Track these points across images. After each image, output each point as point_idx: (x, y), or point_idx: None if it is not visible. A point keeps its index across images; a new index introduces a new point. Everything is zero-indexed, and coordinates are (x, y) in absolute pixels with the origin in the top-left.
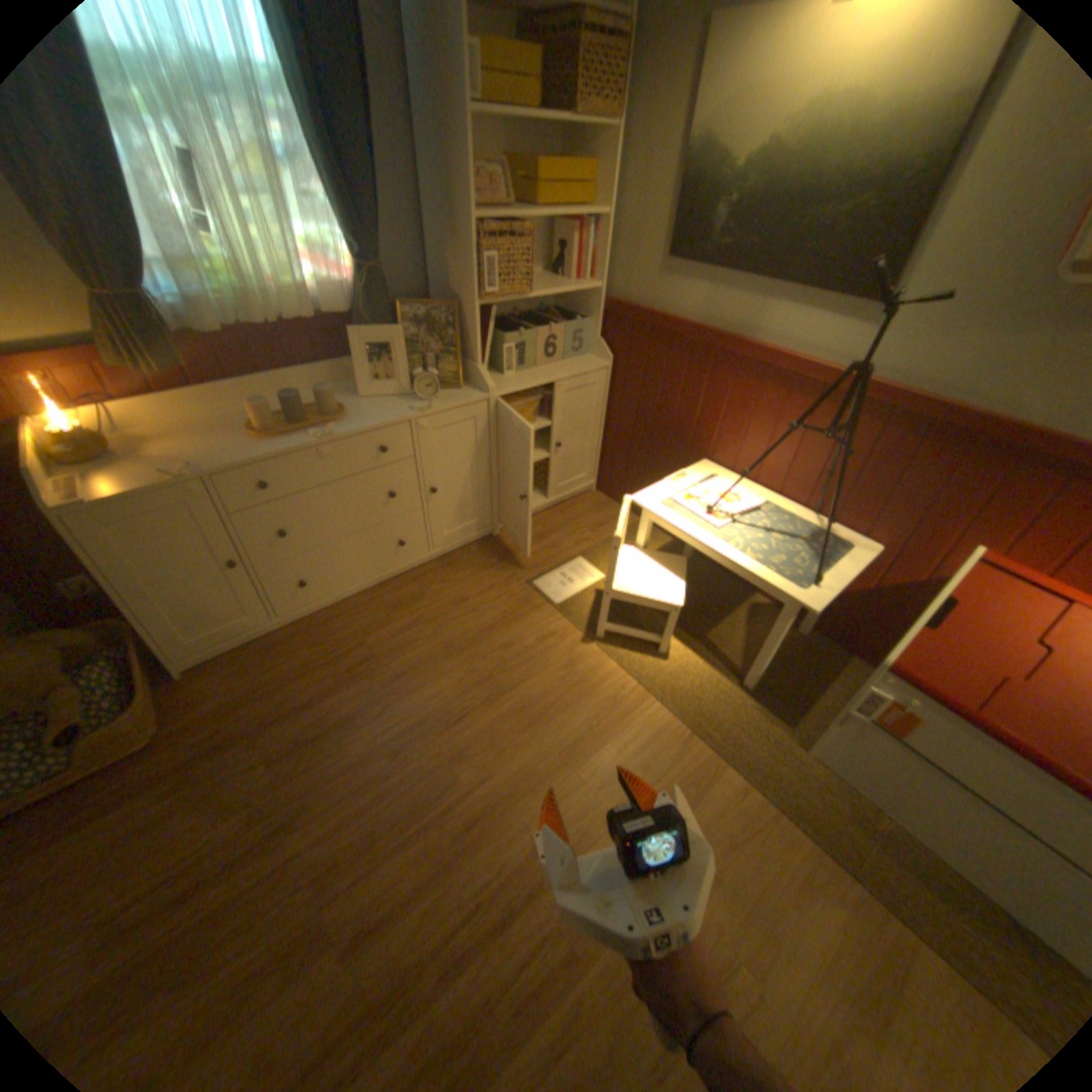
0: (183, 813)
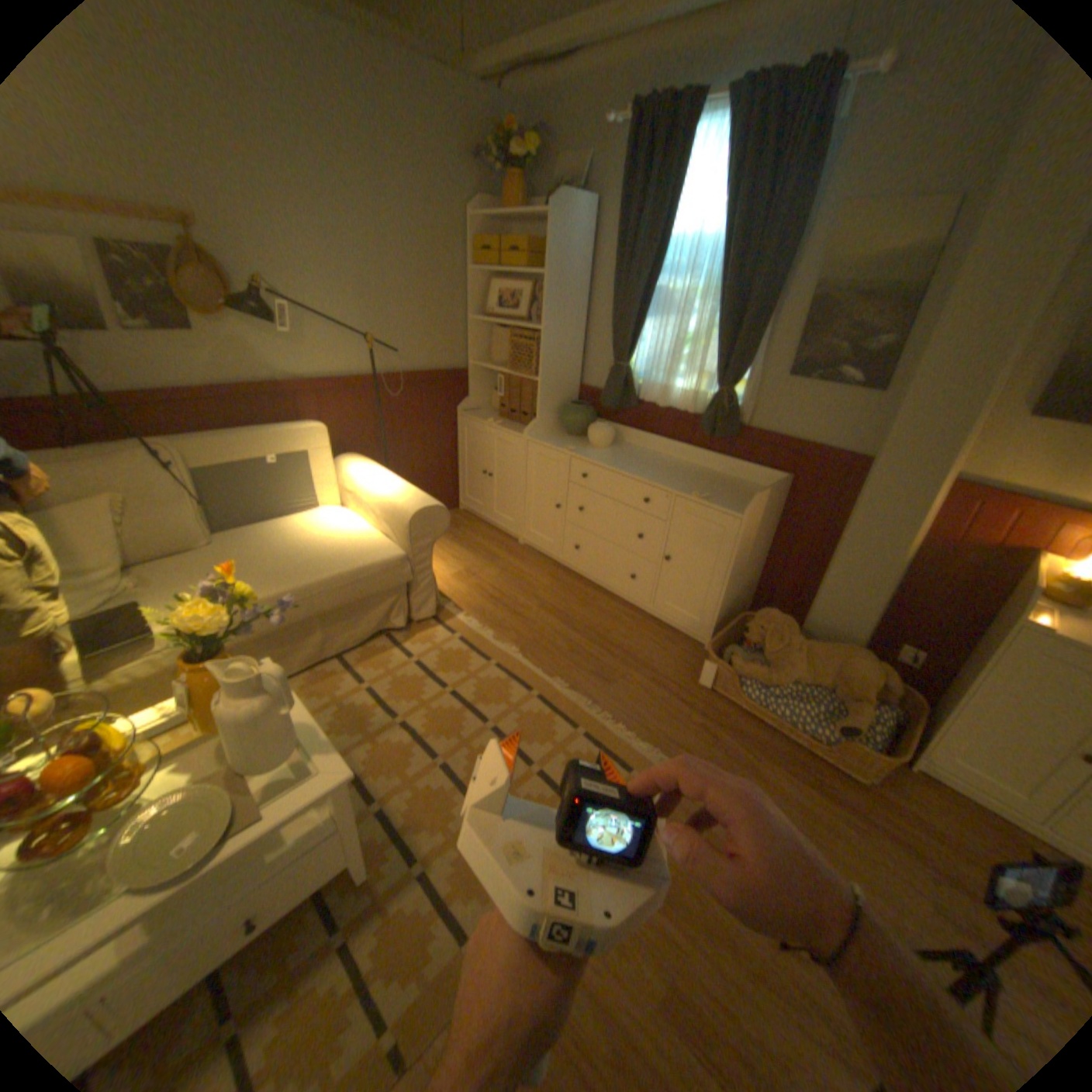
0: (856, 852)
